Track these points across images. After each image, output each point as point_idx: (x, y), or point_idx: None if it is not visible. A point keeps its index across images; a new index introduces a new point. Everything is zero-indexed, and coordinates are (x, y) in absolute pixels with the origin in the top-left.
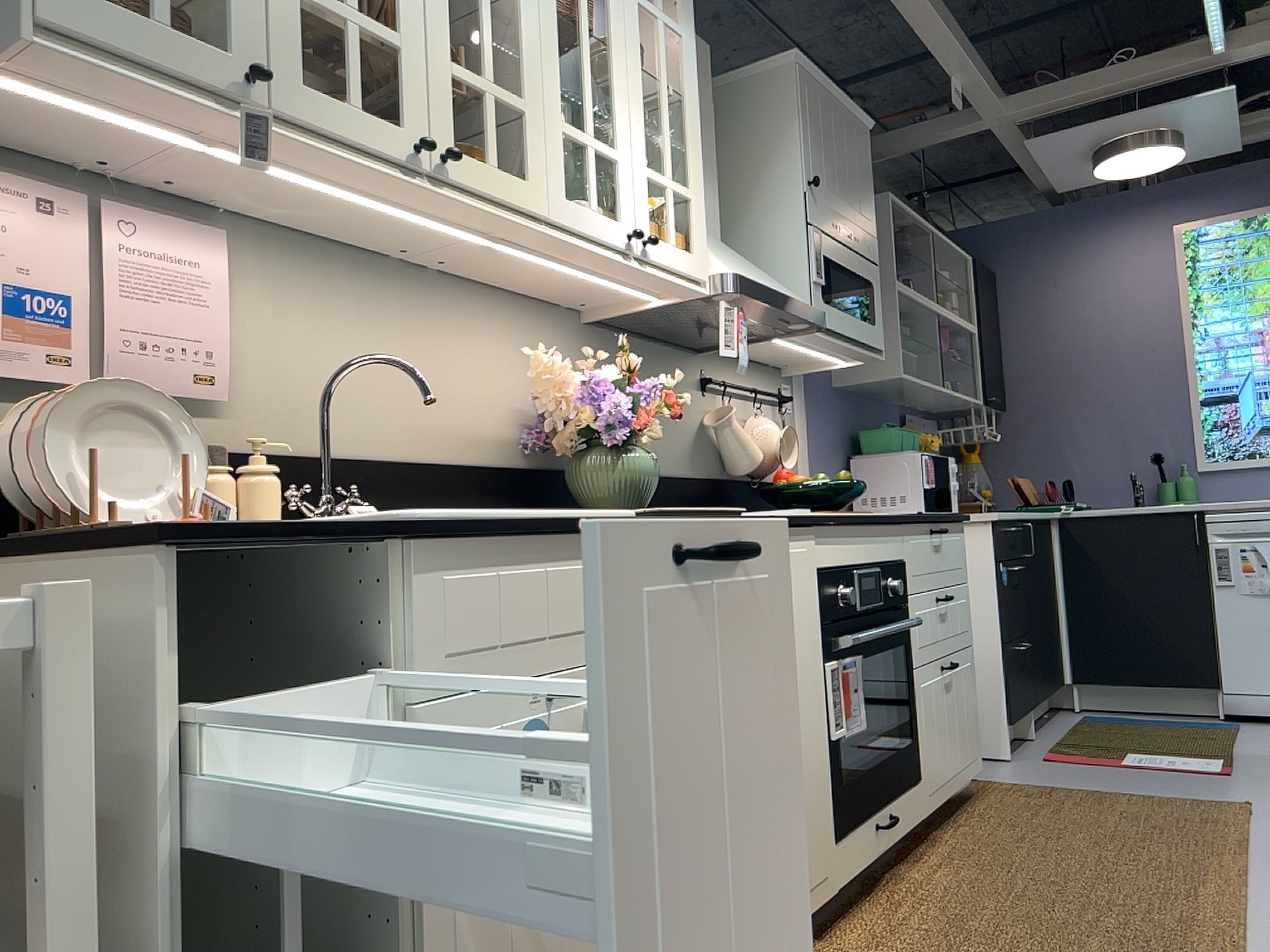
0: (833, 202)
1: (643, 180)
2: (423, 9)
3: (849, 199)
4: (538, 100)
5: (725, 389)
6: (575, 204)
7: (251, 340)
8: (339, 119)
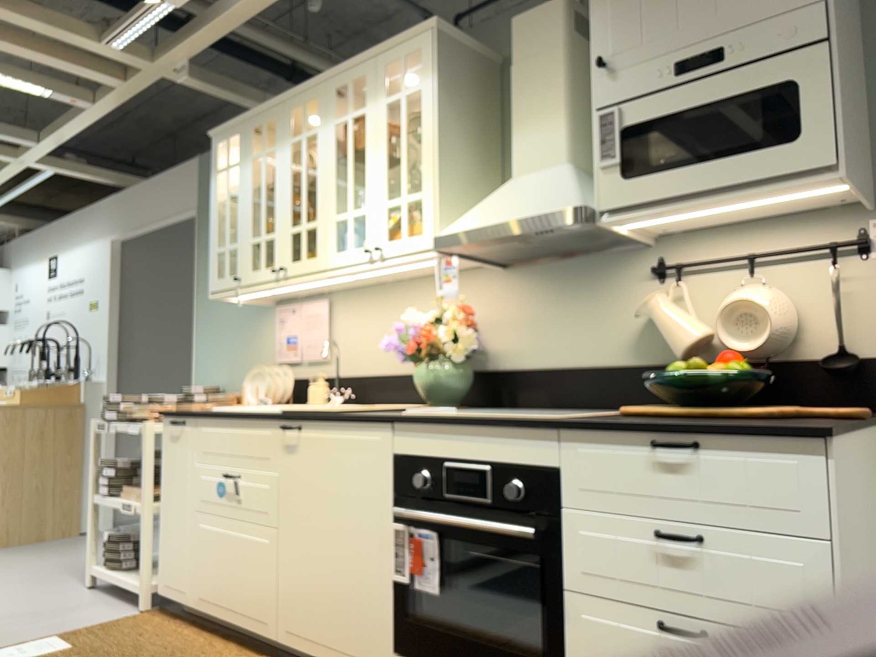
0: (659, 46)
1: (381, 211)
2: (281, 216)
3: (710, 9)
4: (322, 215)
5: (698, 268)
6: (338, 253)
7: (339, 335)
8: (257, 276)
